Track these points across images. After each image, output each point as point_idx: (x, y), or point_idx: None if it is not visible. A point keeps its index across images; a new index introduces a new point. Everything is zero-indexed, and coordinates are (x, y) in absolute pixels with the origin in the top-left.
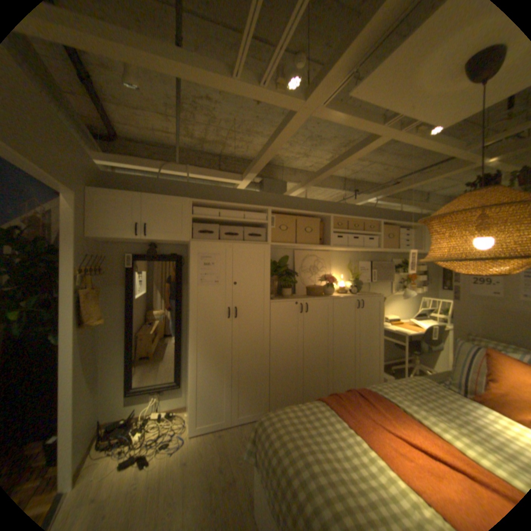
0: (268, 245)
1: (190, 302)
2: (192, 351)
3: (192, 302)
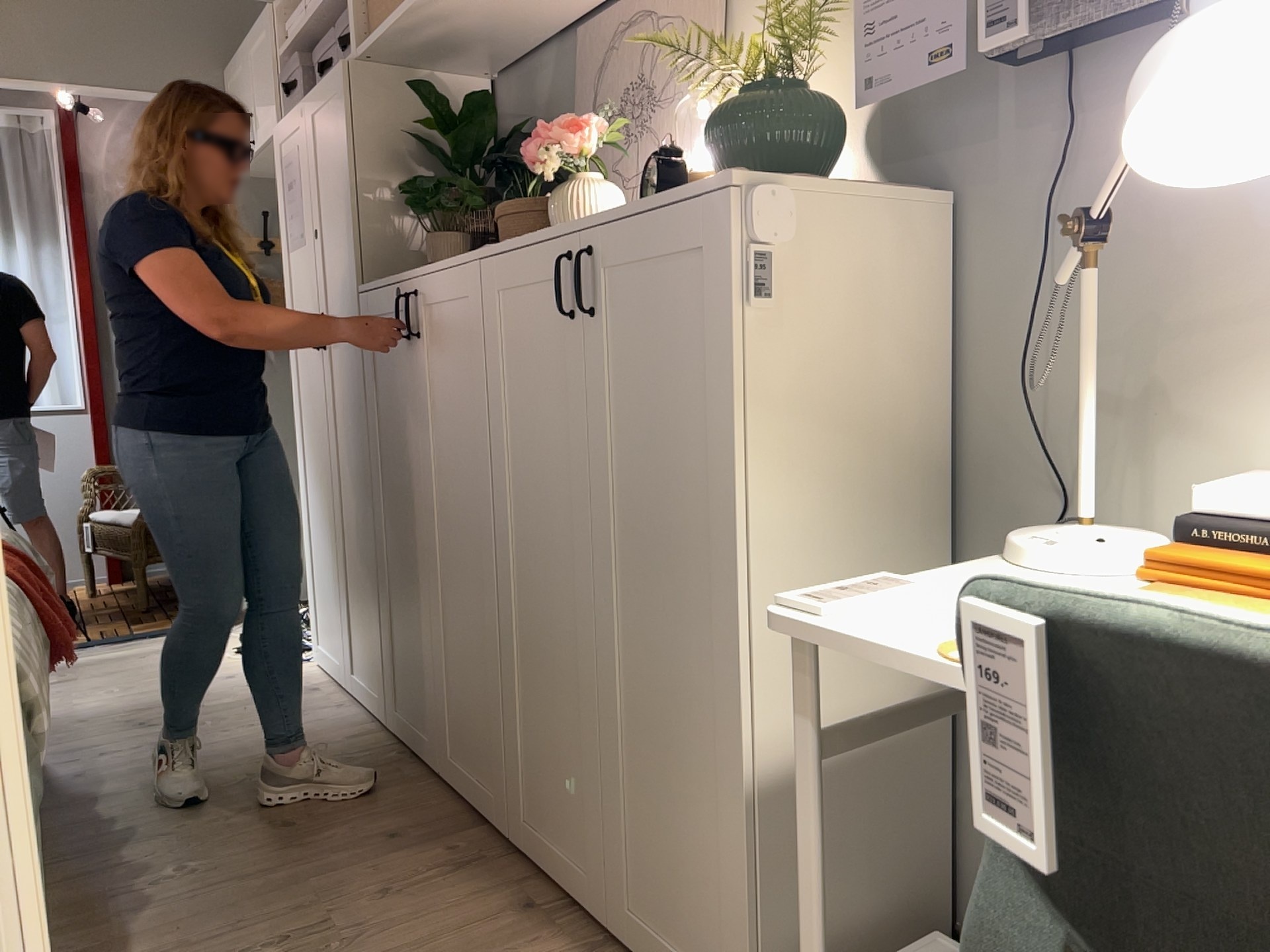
0: (345, 63)
1: (284, 301)
2: (296, 436)
3: (286, 301)
